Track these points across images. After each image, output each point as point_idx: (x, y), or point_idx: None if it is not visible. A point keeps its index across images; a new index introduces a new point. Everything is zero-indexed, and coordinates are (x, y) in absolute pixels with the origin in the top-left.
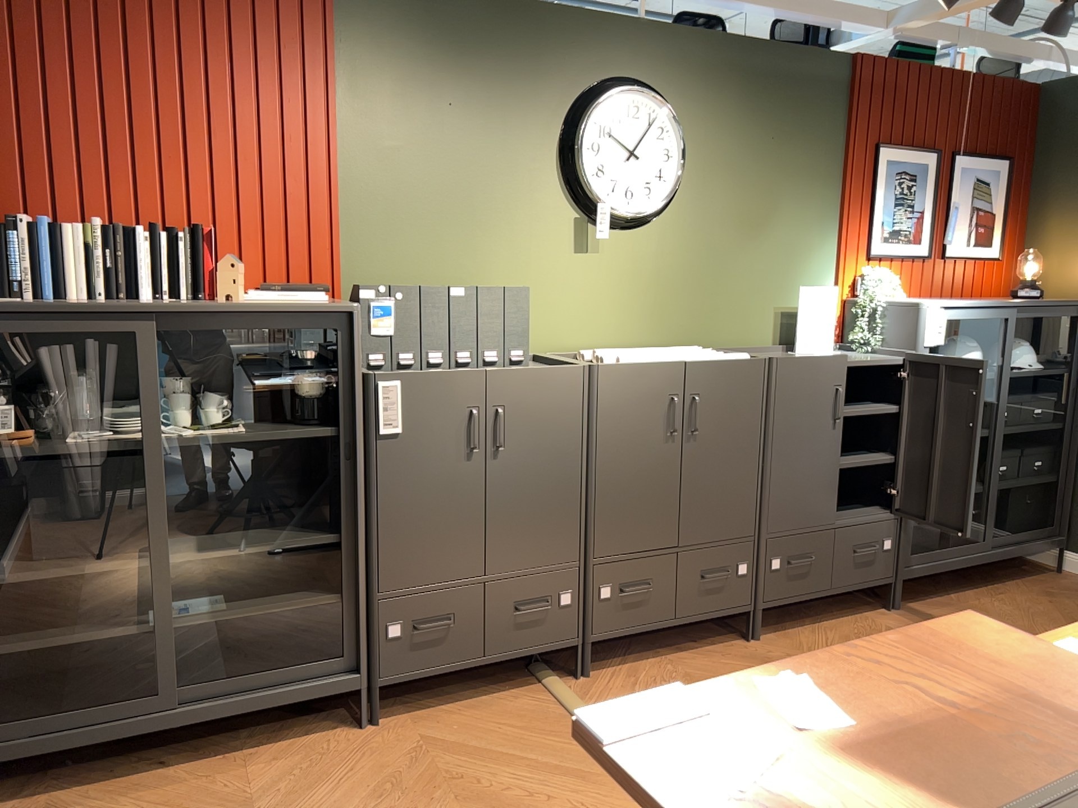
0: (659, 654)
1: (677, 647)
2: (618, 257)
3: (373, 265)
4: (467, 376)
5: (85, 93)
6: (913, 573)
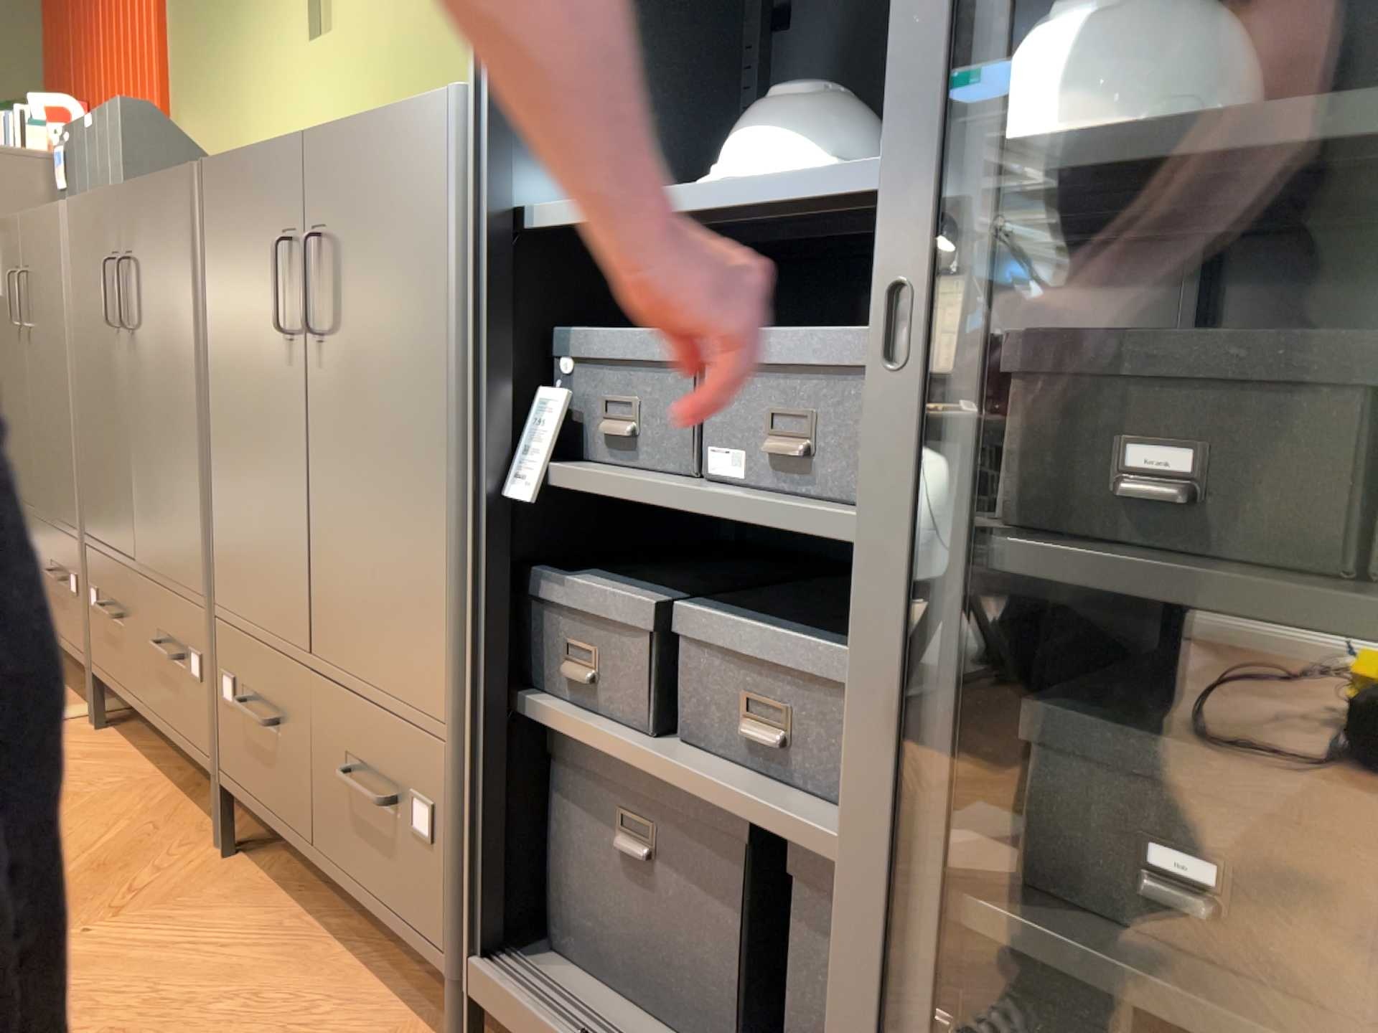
0: (174, 772)
1: (205, 786)
2: (349, 34)
3: (185, 122)
4: (13, 226)
5: (83, 2)
6: (499, 1008)
